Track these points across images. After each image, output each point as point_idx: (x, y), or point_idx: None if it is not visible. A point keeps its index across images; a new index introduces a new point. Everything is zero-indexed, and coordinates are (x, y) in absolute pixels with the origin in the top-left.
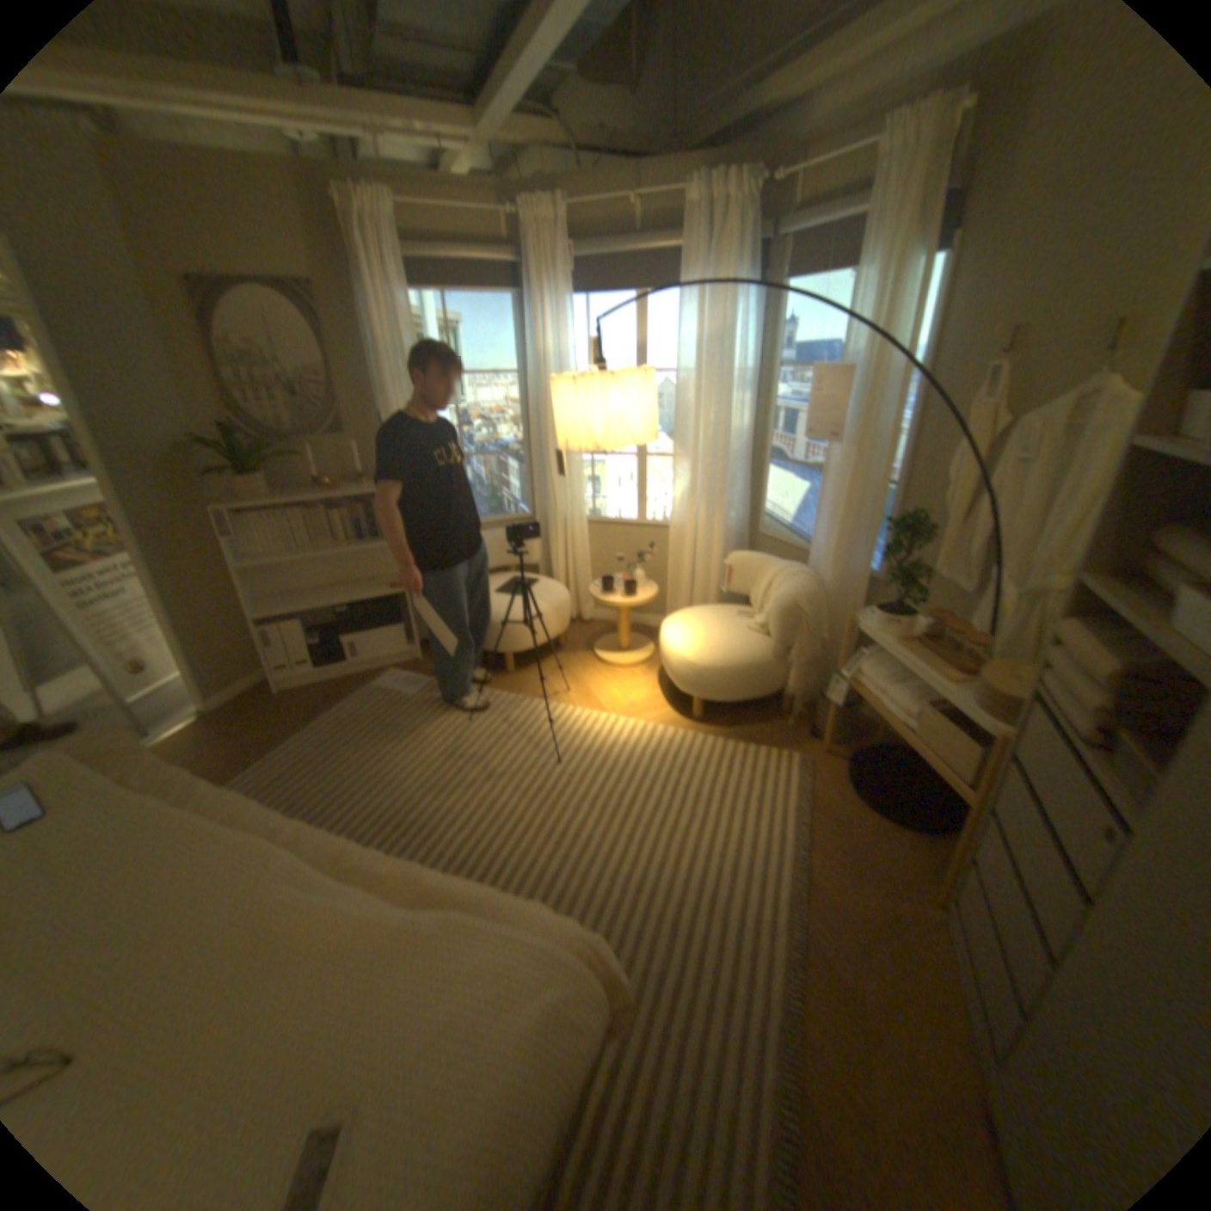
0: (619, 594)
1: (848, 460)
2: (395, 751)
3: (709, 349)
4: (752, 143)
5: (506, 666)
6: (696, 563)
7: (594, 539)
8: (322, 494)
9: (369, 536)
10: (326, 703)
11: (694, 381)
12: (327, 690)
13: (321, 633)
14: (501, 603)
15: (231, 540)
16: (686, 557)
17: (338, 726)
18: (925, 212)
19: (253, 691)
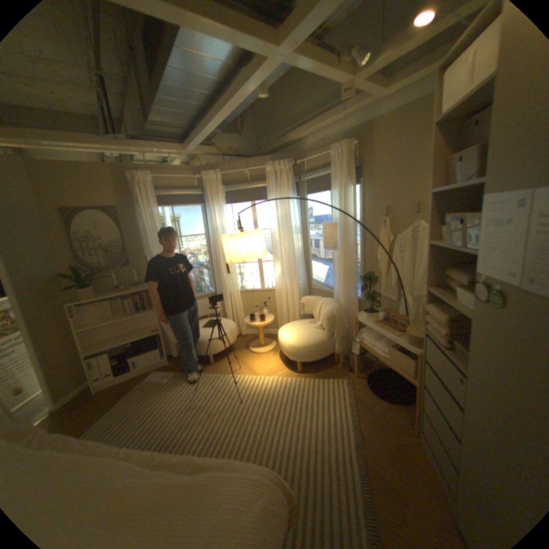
0: (258, 321)
1: (341, 256)
2: (160, 412)
3: (281, 220)
4: (286, 152)
5: (209, 362)
6: (288, 304)
7: (243, 299)
8: (120, 293)
9: (141, 310)
10: (121, 395)
11: (277, 232)
12: (121, 388)
13: (117, 360)
14: (205, 333)
15: (75, 319)
16: (284, 302)
17: (129, 405)
18: (349, 173)
19: (81, 395)
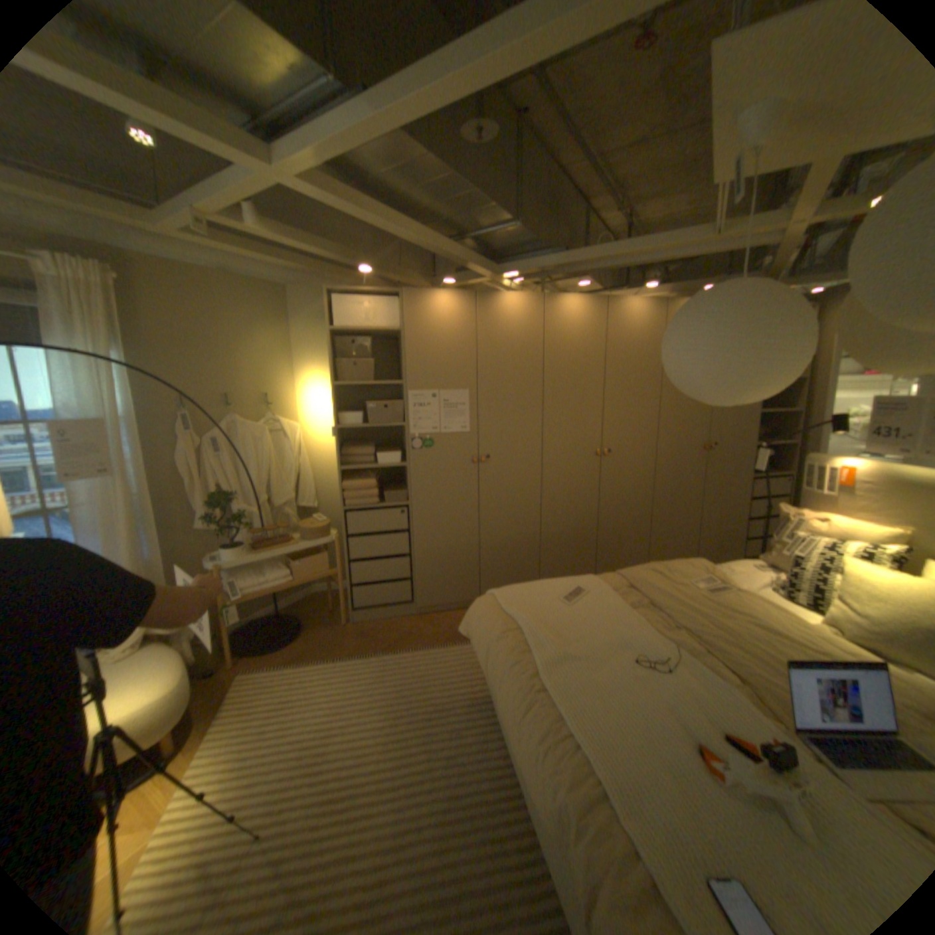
0: None
1: (110, 488)
2: None
3: None
4: None
5: None
6: None
7: None
8: None
9: None
10: None
11: None
12: None
13: None
14: None
15: None
16: None
17: None
18: (100, 326)
19: None
